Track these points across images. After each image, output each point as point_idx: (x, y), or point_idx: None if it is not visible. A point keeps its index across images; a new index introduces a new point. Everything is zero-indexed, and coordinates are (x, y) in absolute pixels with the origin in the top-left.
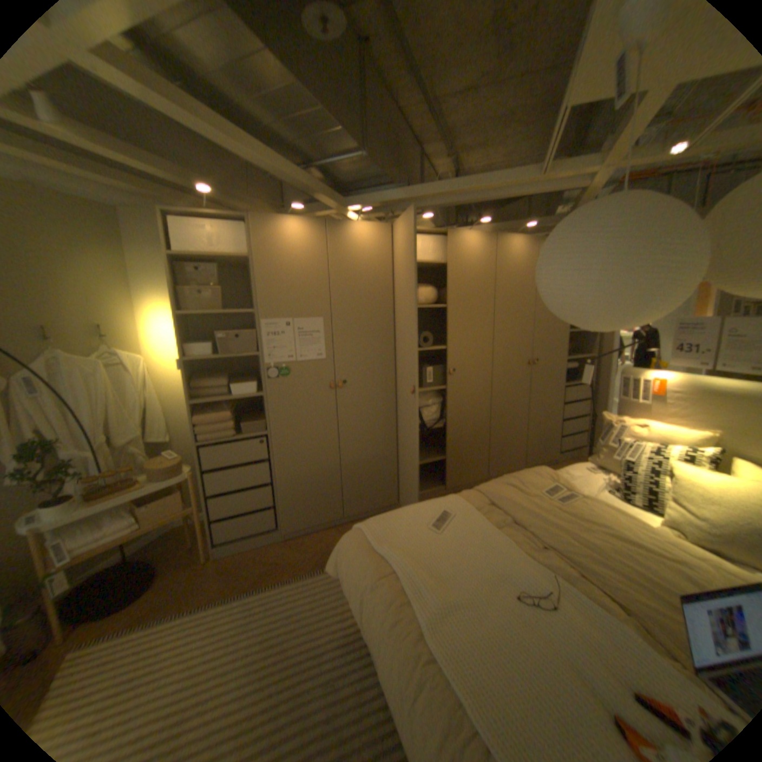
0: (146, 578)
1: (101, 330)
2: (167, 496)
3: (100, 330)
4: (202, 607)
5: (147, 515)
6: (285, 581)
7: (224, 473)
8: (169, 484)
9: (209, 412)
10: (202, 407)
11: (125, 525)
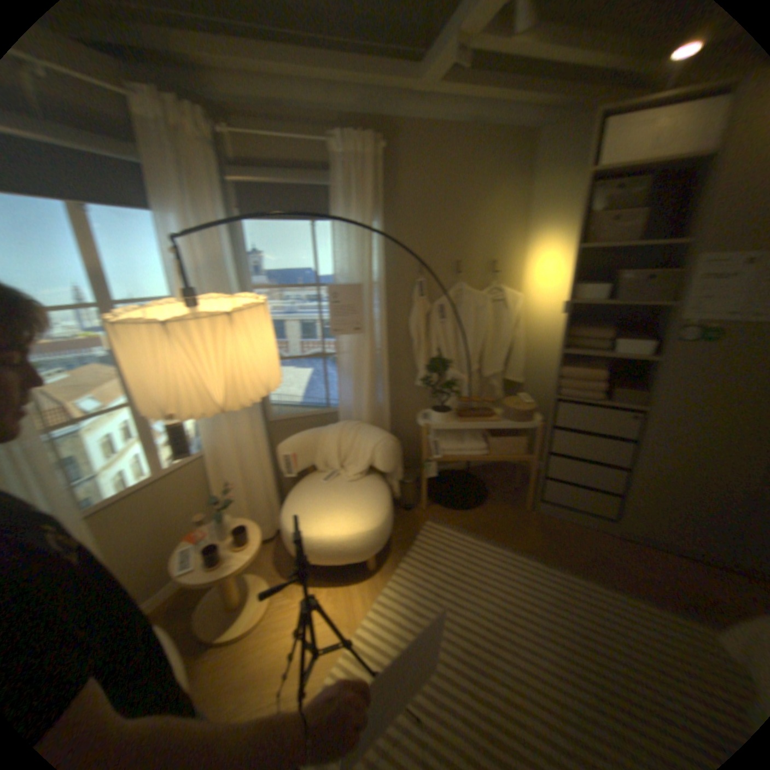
0: (482, 495)
1: (497, 265)
2: (515, 435)
3: (496, 265)
4: (525, 552)
5: (498, 446)
6: (621, 588)
7: (579, 435)
8: (522, 426)
9: (582, 365)
10: (573, 357)
11: (481, 447)
